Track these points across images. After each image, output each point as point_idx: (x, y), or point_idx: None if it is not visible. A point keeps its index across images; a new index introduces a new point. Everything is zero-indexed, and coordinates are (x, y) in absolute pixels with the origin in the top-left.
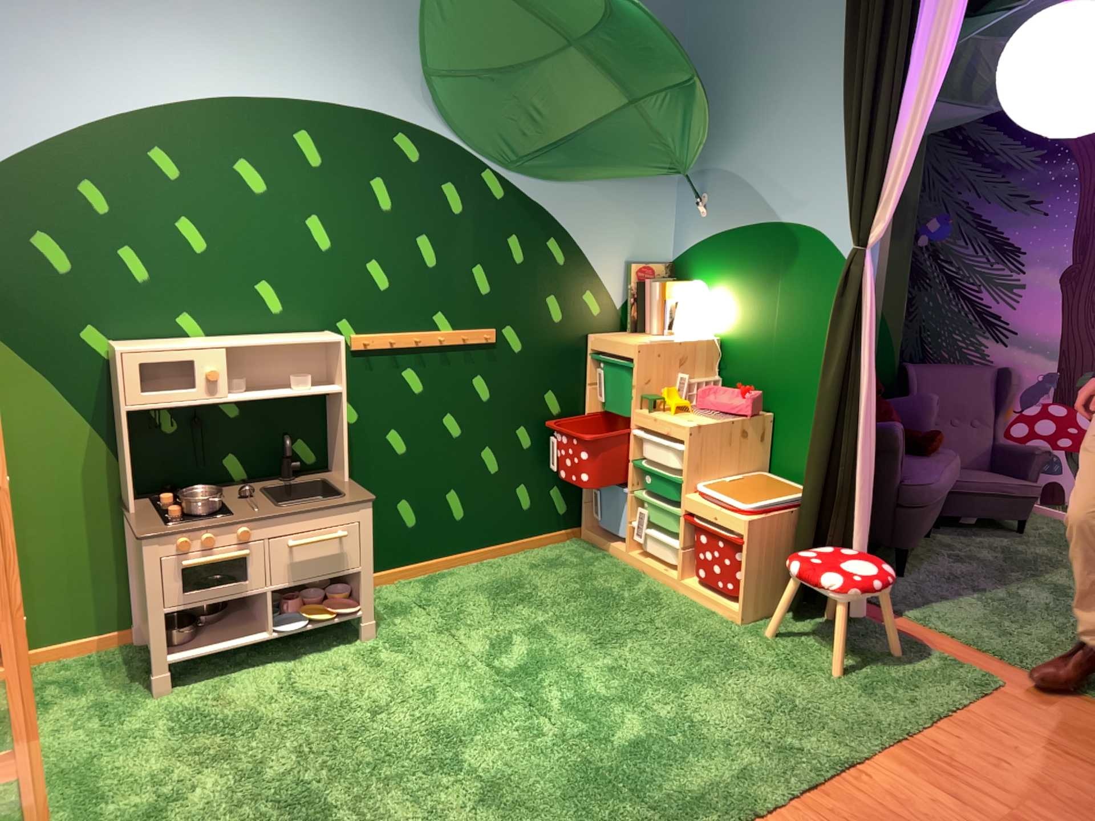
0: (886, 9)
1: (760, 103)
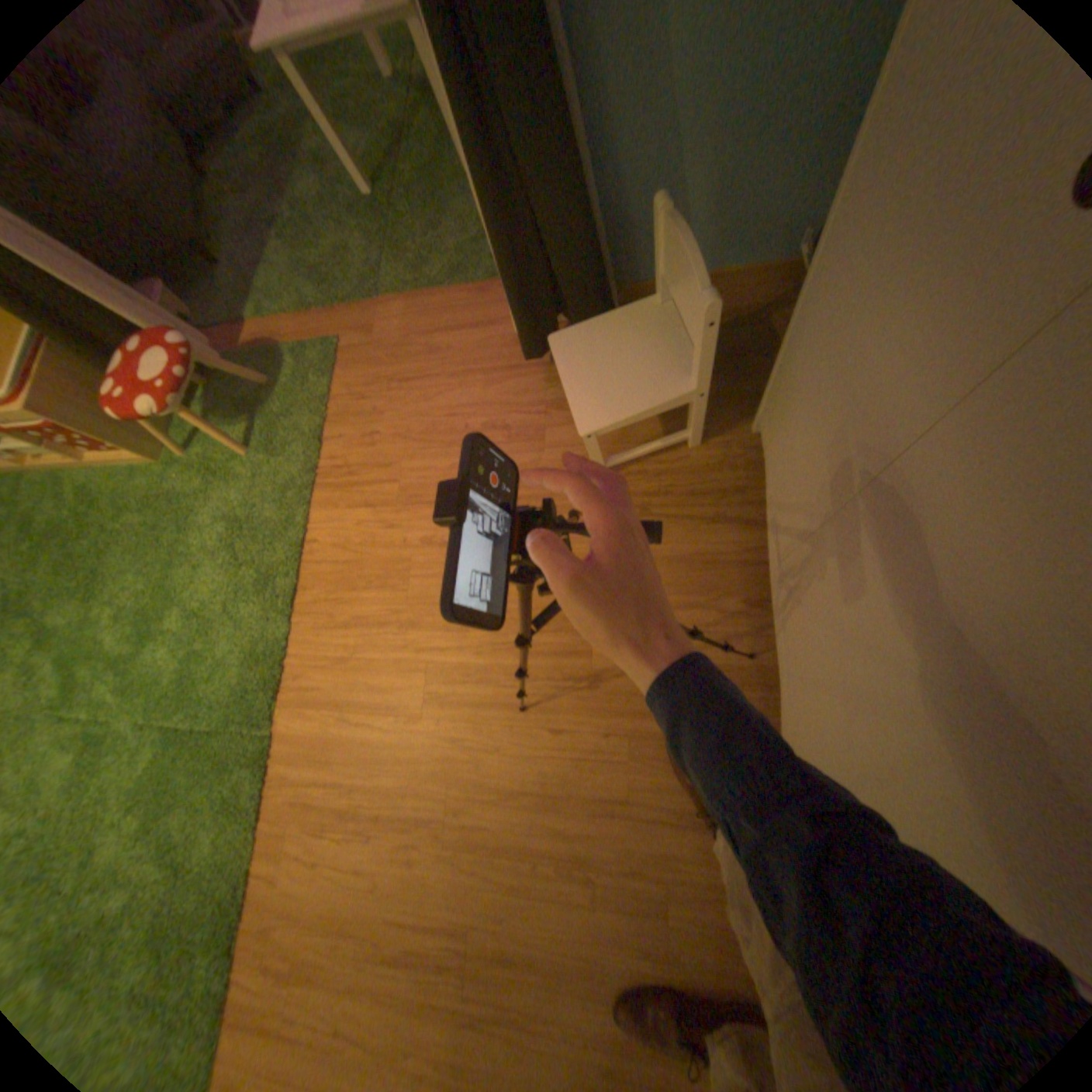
0: None
1: None
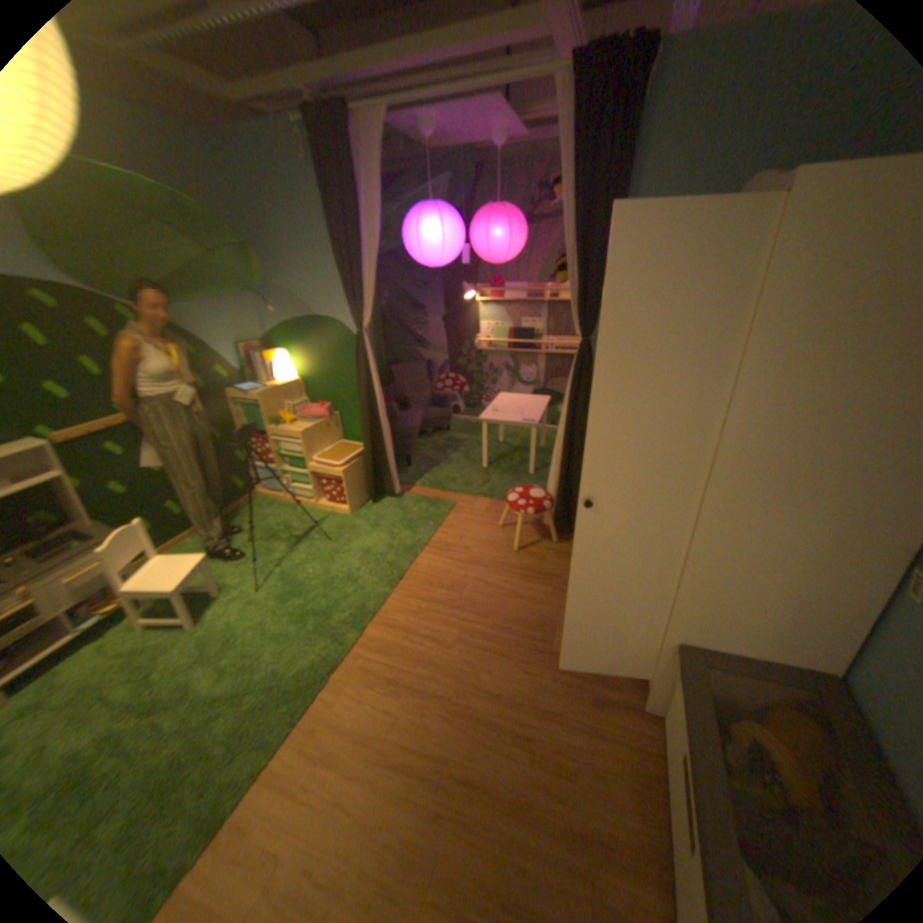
0: (344, 206)
1: (289, 250)
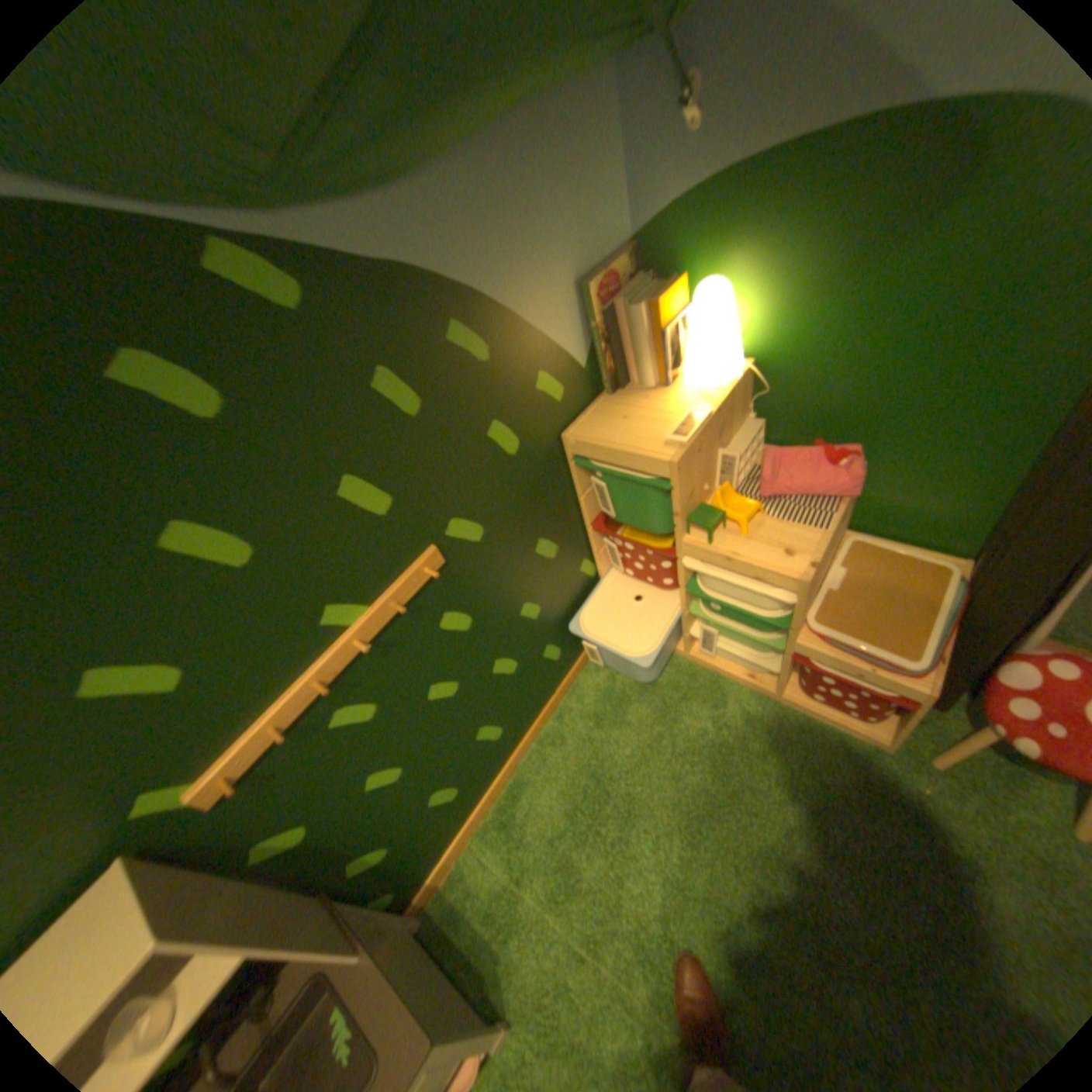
0: None
1: None
